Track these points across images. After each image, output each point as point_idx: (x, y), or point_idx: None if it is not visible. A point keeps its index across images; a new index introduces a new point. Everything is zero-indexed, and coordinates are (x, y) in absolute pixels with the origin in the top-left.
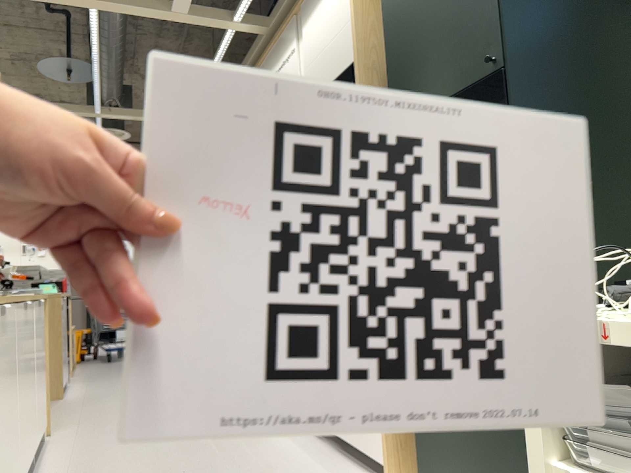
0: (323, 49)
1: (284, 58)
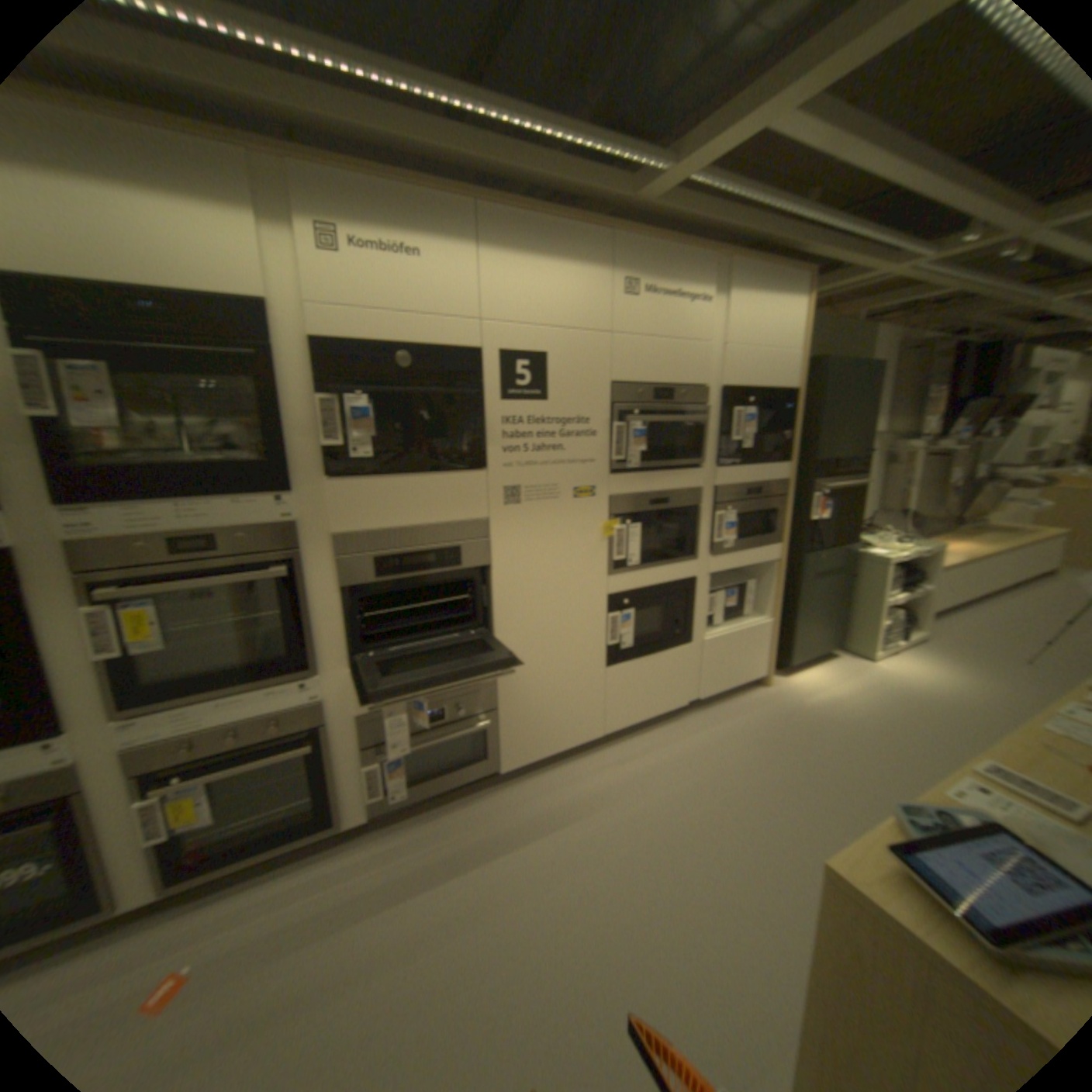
0: (760, 344)
1: (684, 289)
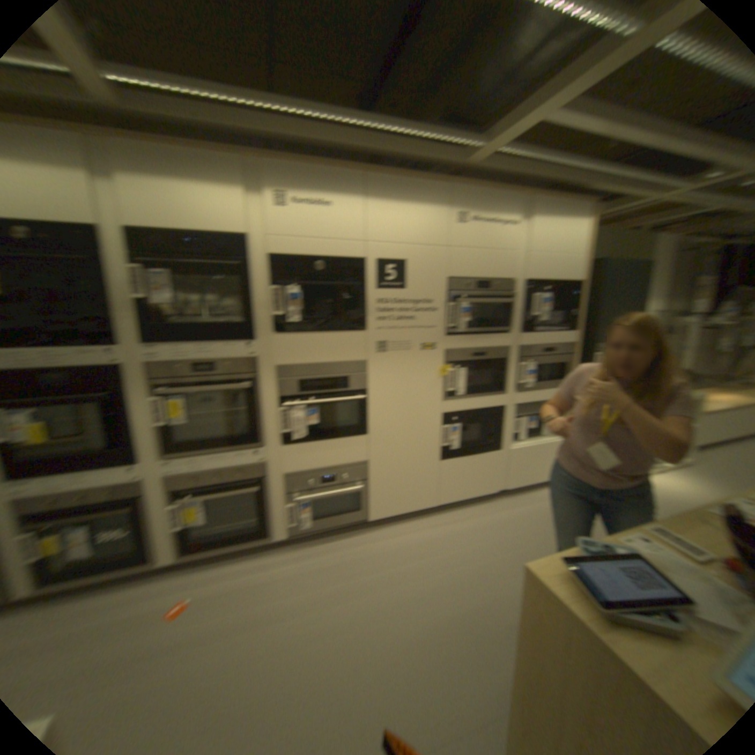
0: (551, 252)
1: (495, 219)
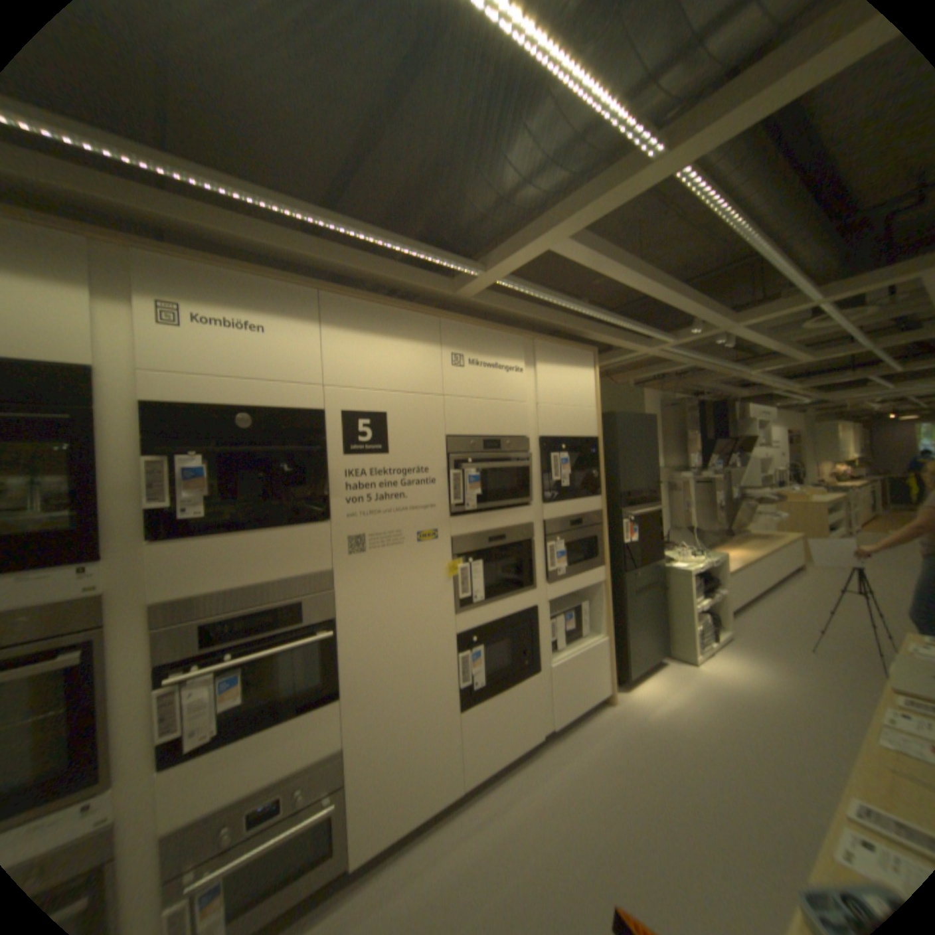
0: (563, 404)
1: (499, 363)
